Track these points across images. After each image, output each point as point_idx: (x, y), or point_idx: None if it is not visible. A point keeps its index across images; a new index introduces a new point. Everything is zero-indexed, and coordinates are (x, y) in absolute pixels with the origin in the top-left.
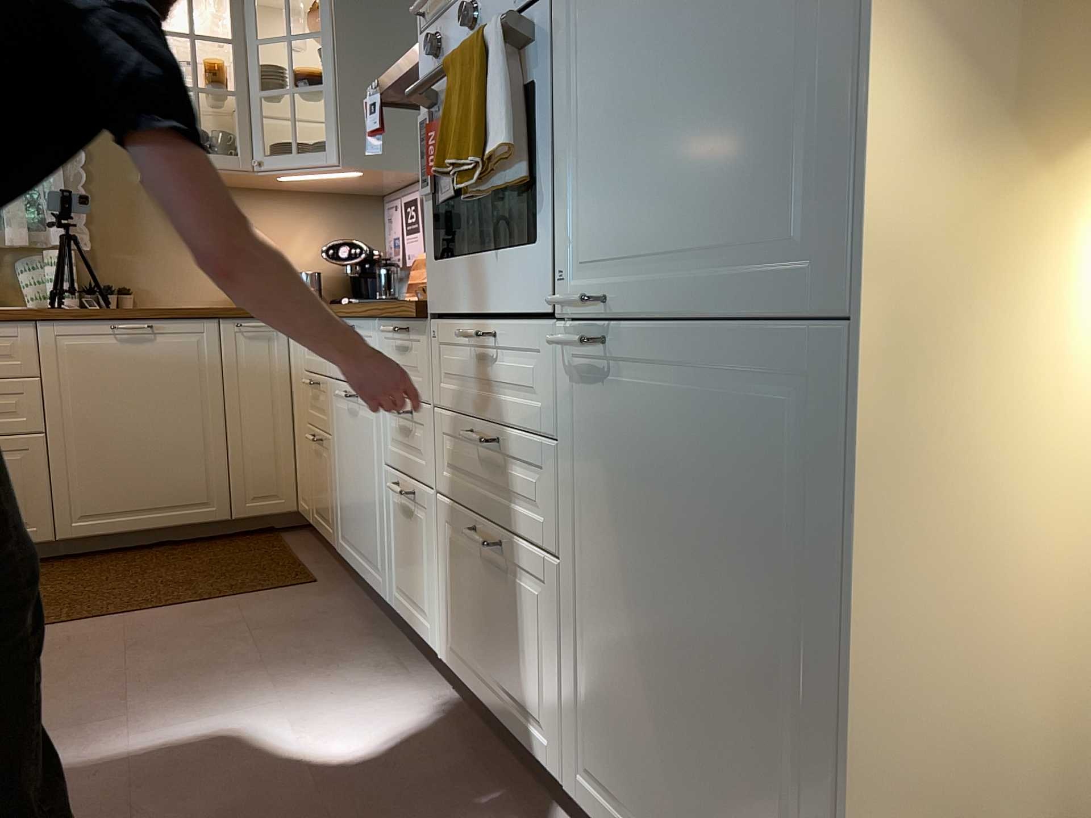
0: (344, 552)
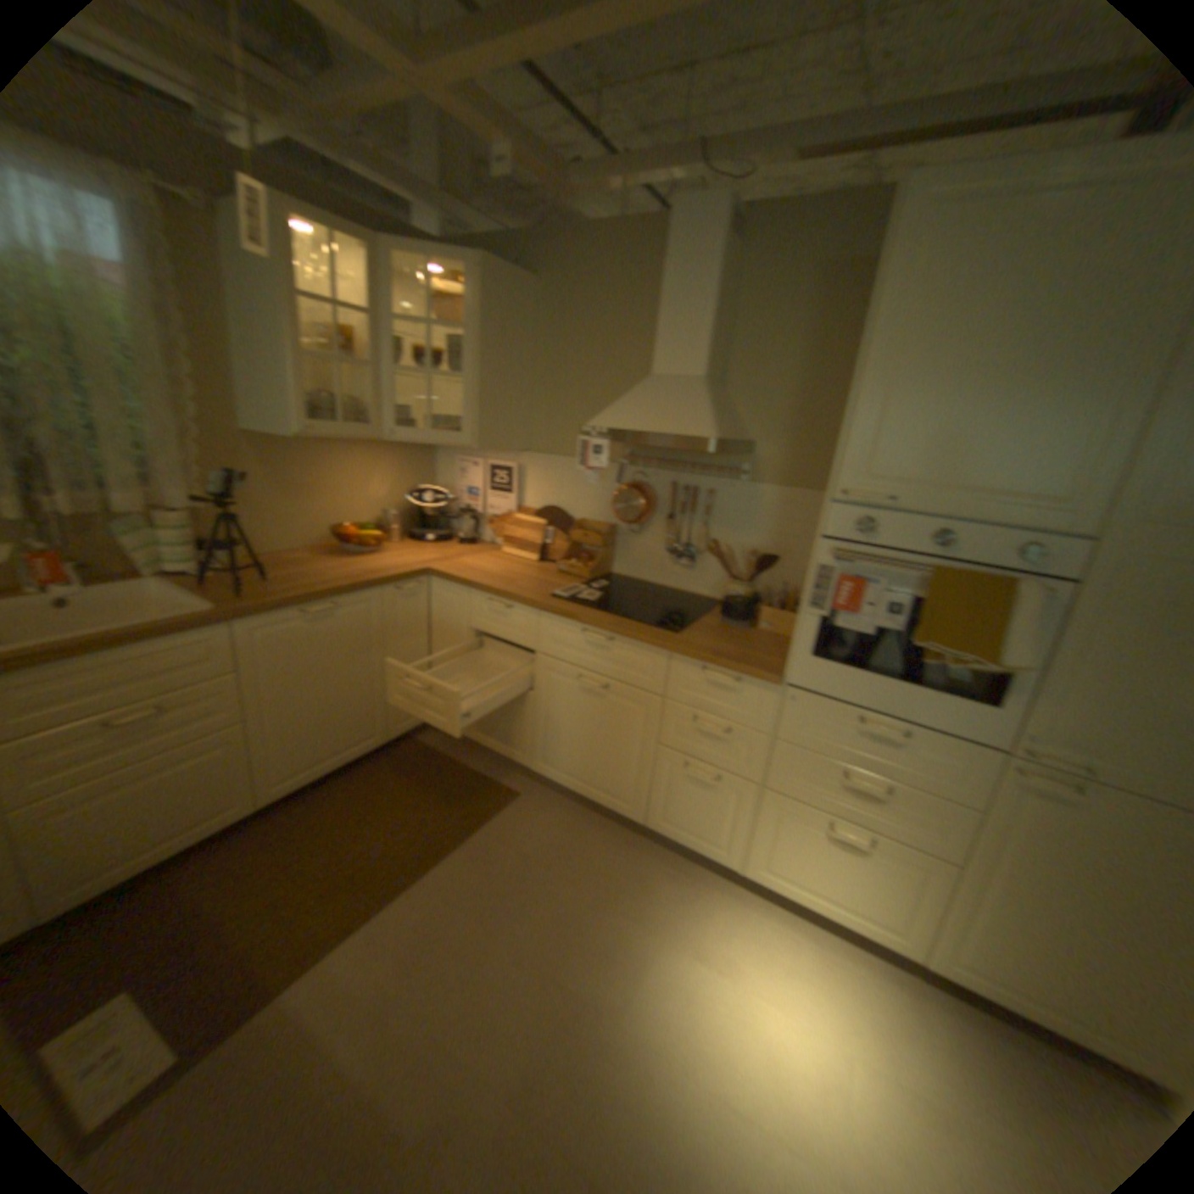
0: (548, 774)
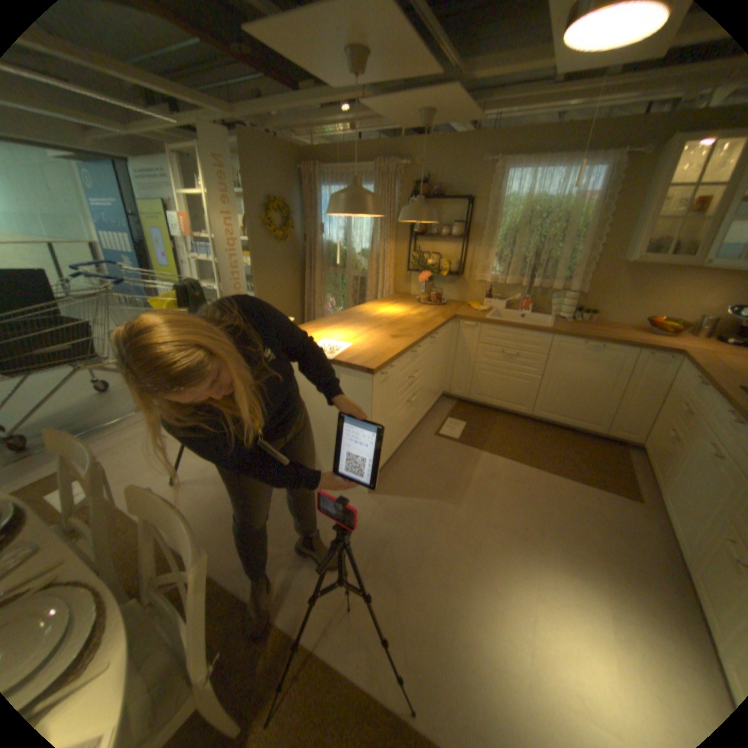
0: (668, 505)
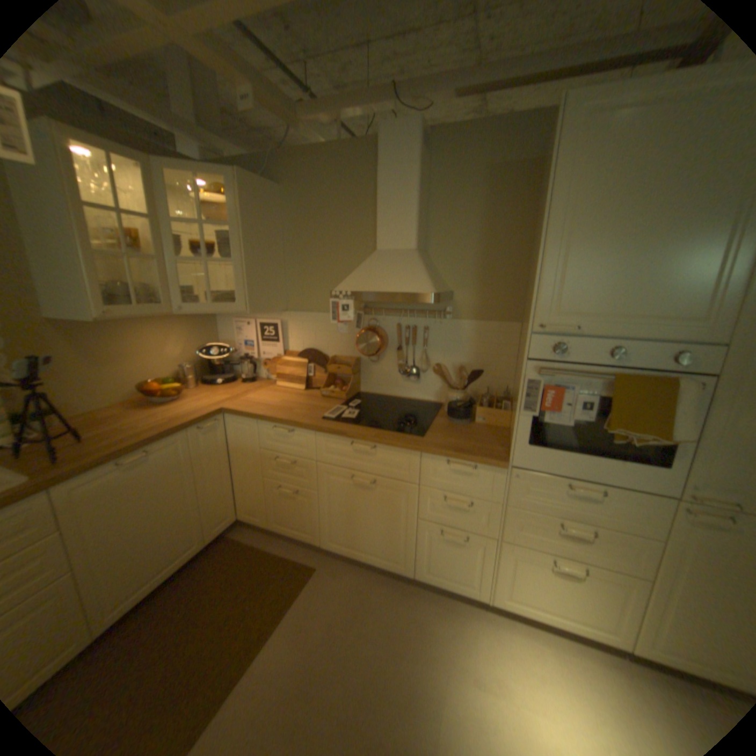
0: (337, 550)
